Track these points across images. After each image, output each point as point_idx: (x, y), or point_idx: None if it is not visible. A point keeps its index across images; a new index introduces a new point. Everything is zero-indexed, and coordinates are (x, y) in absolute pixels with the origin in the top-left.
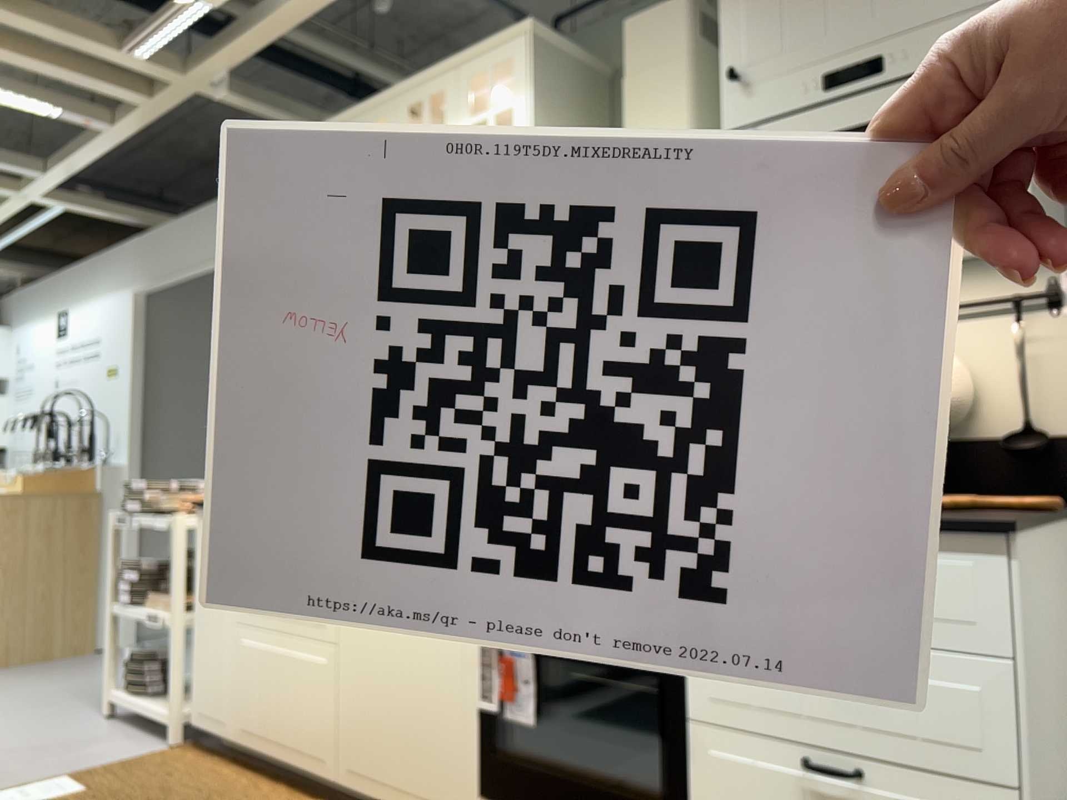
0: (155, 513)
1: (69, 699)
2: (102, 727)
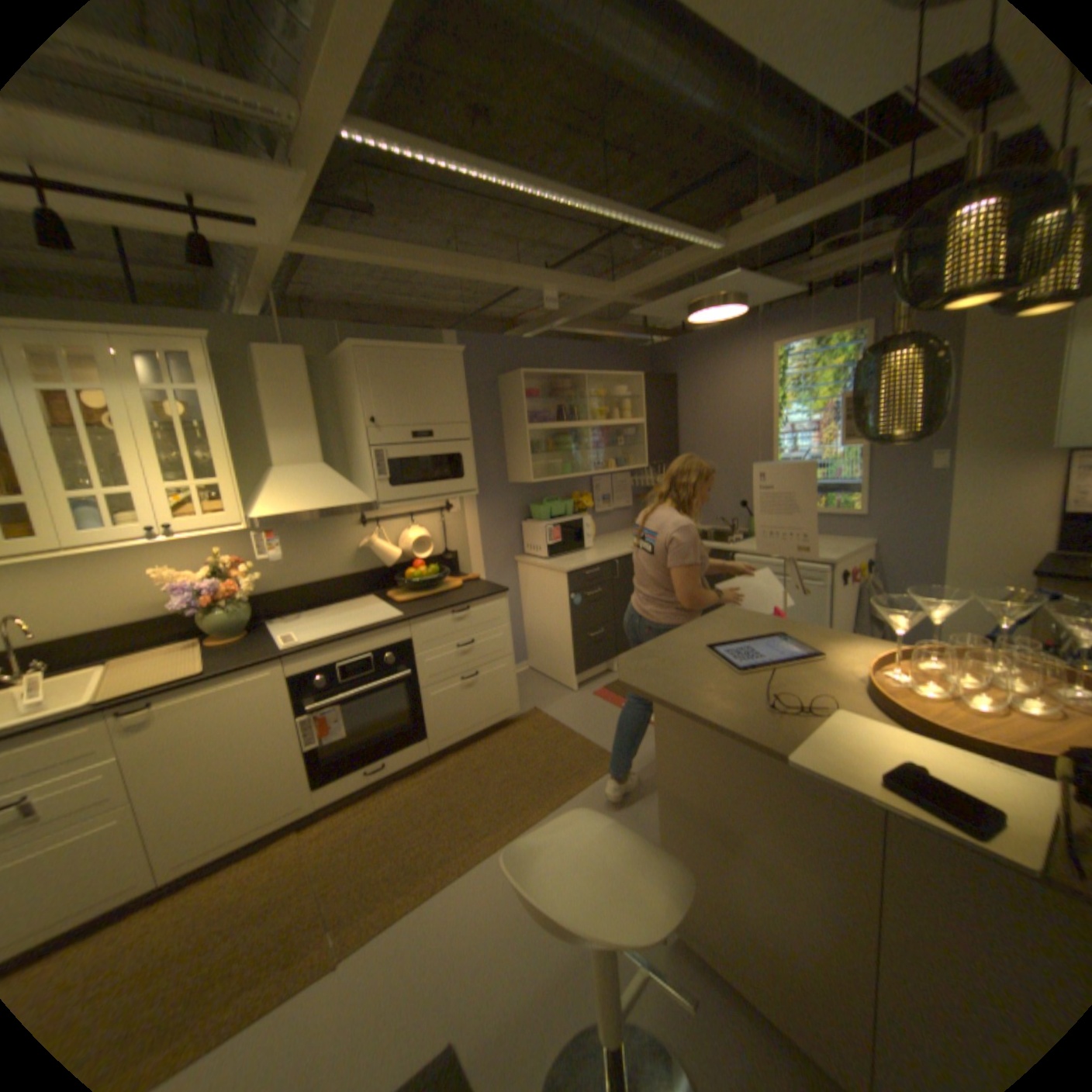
0: None
1: None
2: None
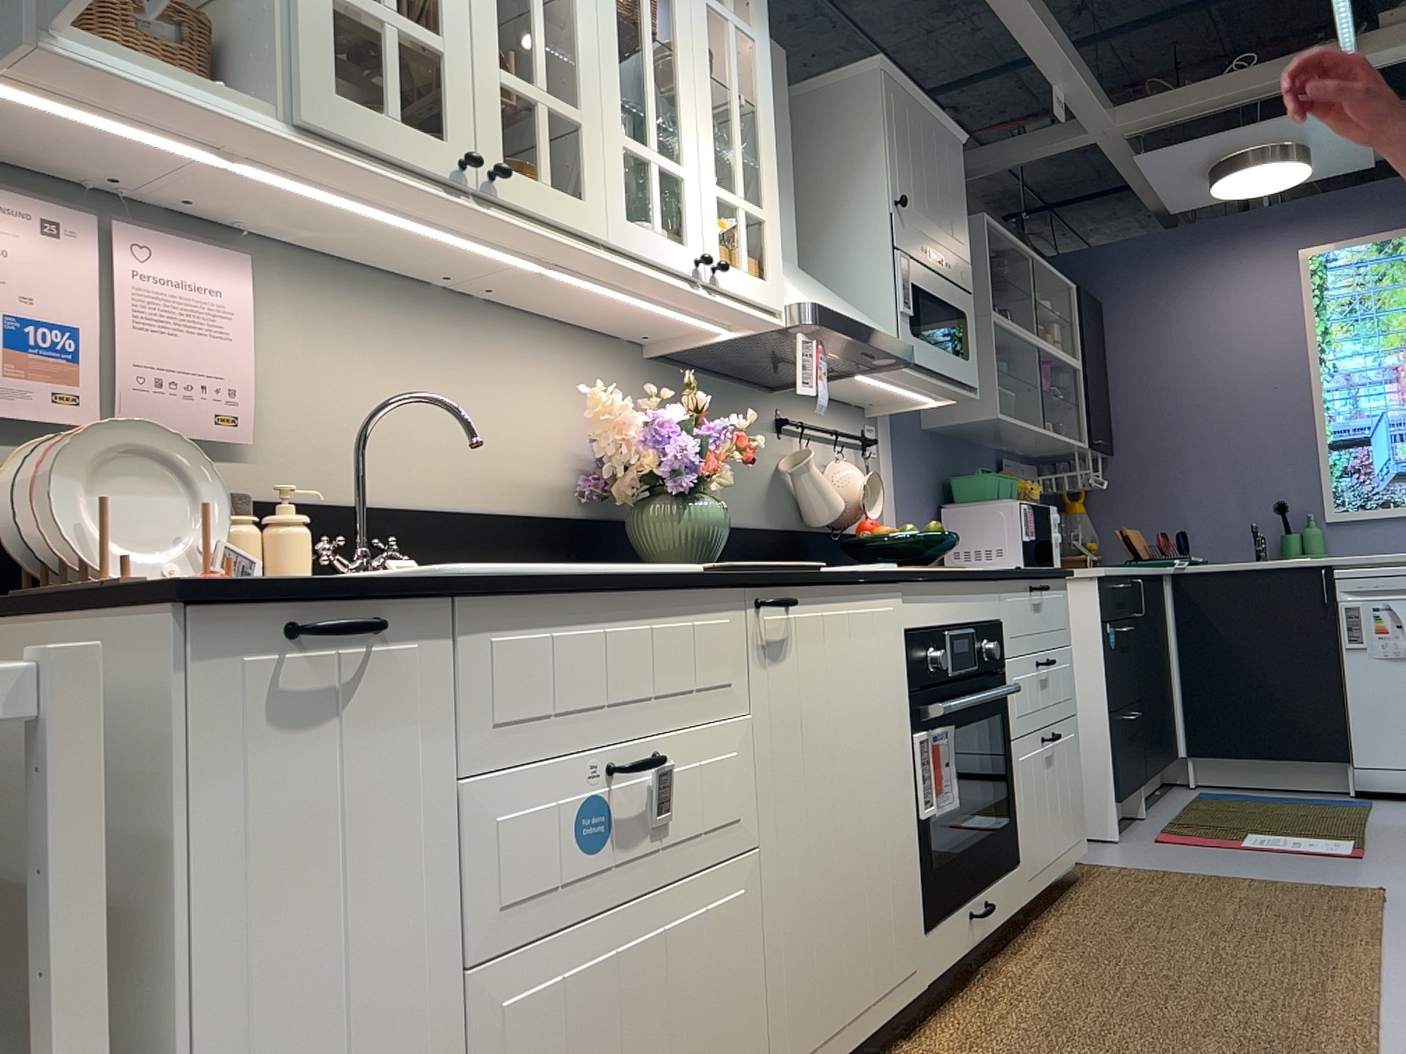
0: None
1: None
2: None
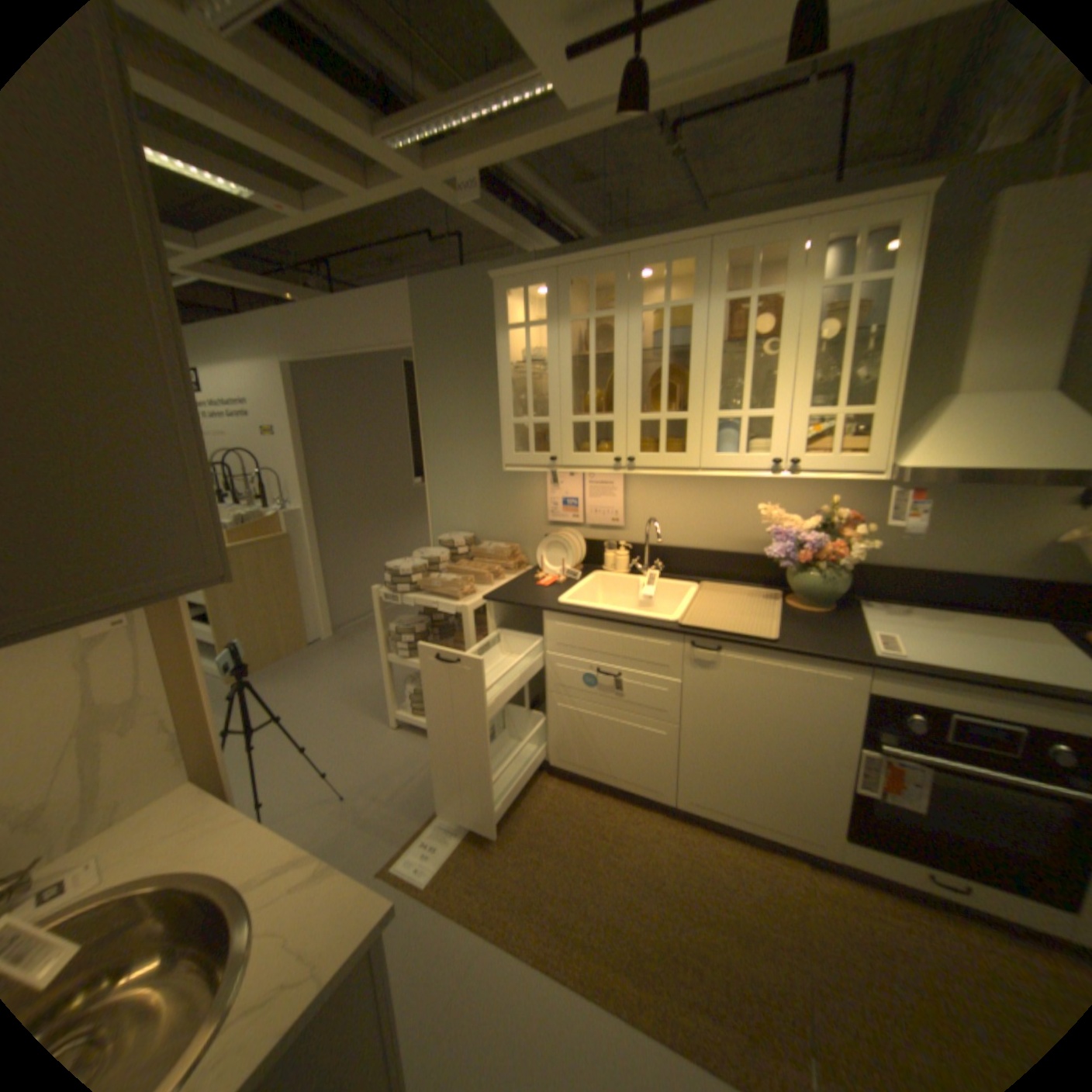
0: (425, 593)
1: (342, 709)
2: (402, 741)
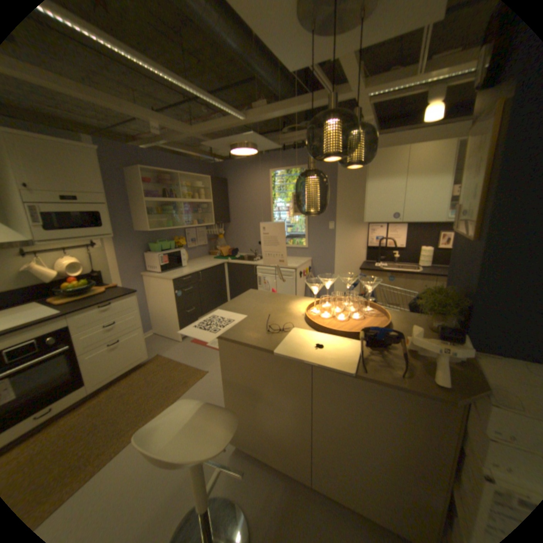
0: None
1: None
2: None
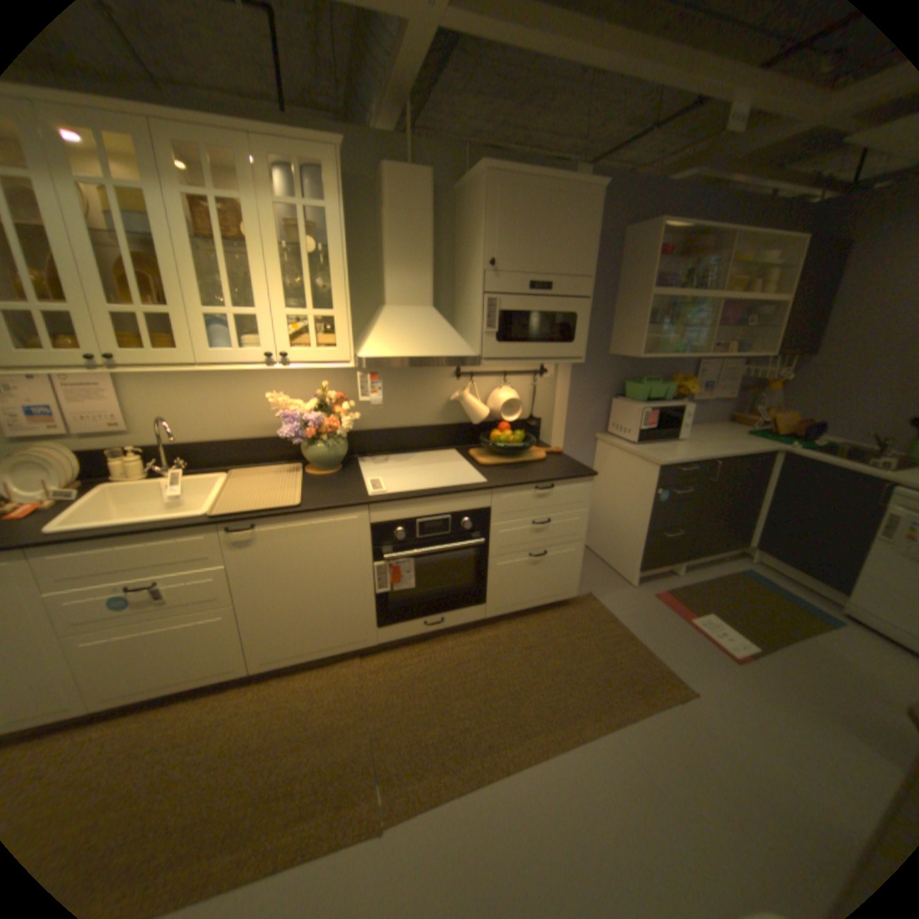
0: None
1: None
2: None
